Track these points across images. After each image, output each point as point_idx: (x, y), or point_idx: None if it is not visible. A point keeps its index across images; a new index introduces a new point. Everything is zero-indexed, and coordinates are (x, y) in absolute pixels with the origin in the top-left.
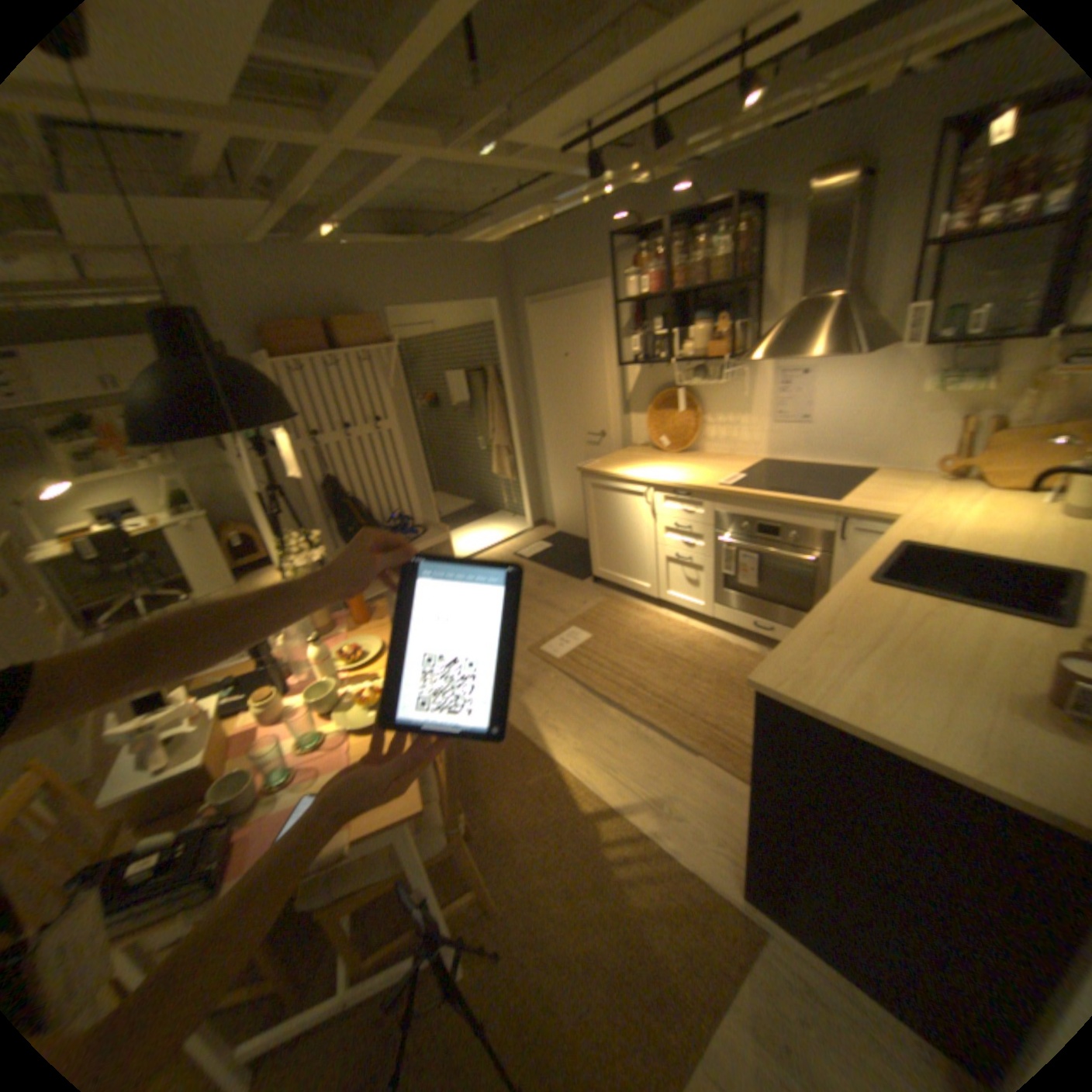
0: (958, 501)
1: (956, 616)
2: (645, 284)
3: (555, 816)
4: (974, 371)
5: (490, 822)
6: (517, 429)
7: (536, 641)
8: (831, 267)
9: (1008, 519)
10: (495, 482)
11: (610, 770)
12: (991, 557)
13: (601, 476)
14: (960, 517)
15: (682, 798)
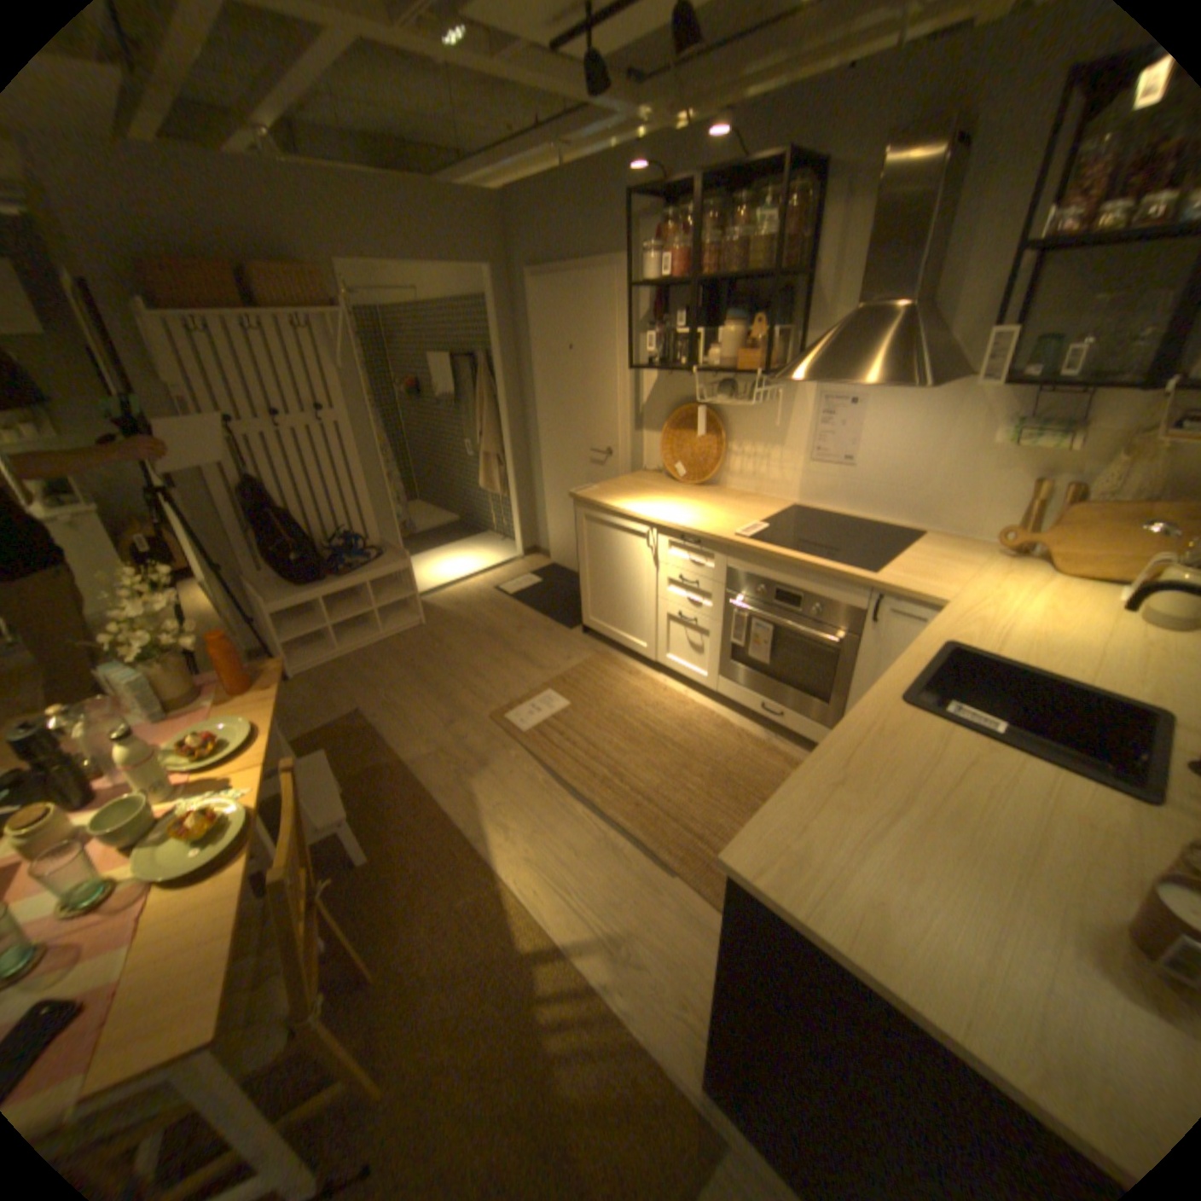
0: (1020, 588)
1: (1011, 769)
2: (671, 266)
3: (483, 955)
4: (1059, 424)
5: (398, 960)
6: (511, 434)
7: (503, 706)
8: (901, 266)
9: (1079, 620)
10: (486, 496)
11: (563, 891)
12: (1057, 676)
13: (598, 508)
14: (1021, 612)
15: (647, 936)
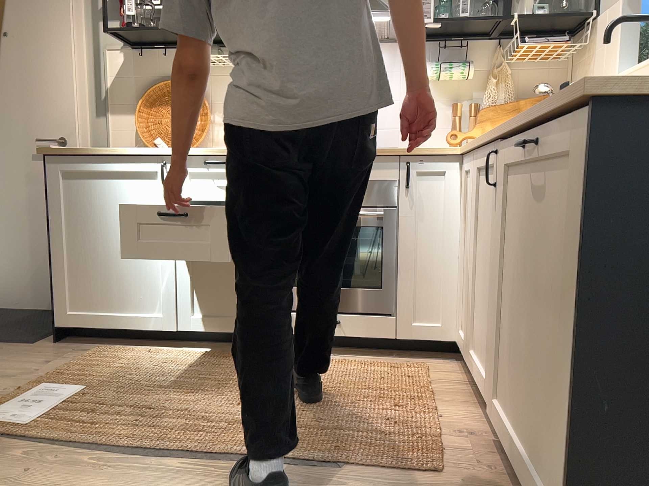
0: None
1: None
2: None
3: None
4: (457, 62)
5: None
6: None
7: None
8: None
9: None
10: None
11: None
12: None
13: (86, 156)
14: None
15: None
